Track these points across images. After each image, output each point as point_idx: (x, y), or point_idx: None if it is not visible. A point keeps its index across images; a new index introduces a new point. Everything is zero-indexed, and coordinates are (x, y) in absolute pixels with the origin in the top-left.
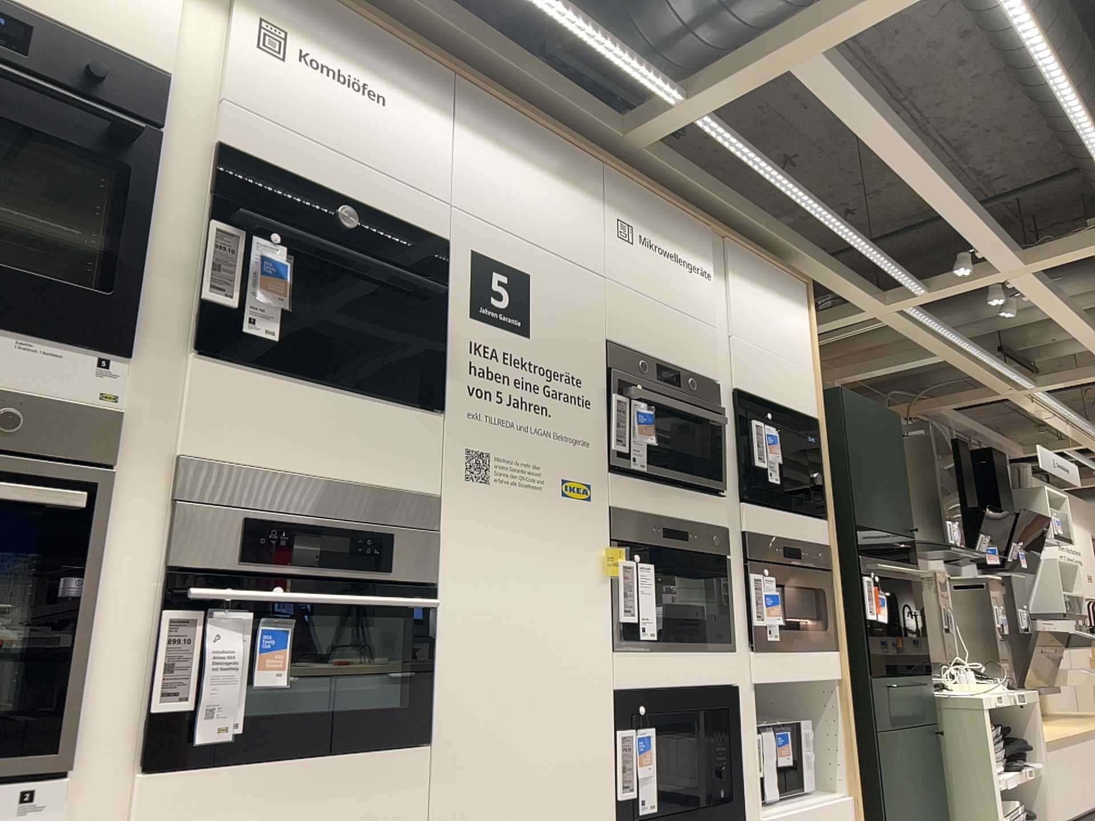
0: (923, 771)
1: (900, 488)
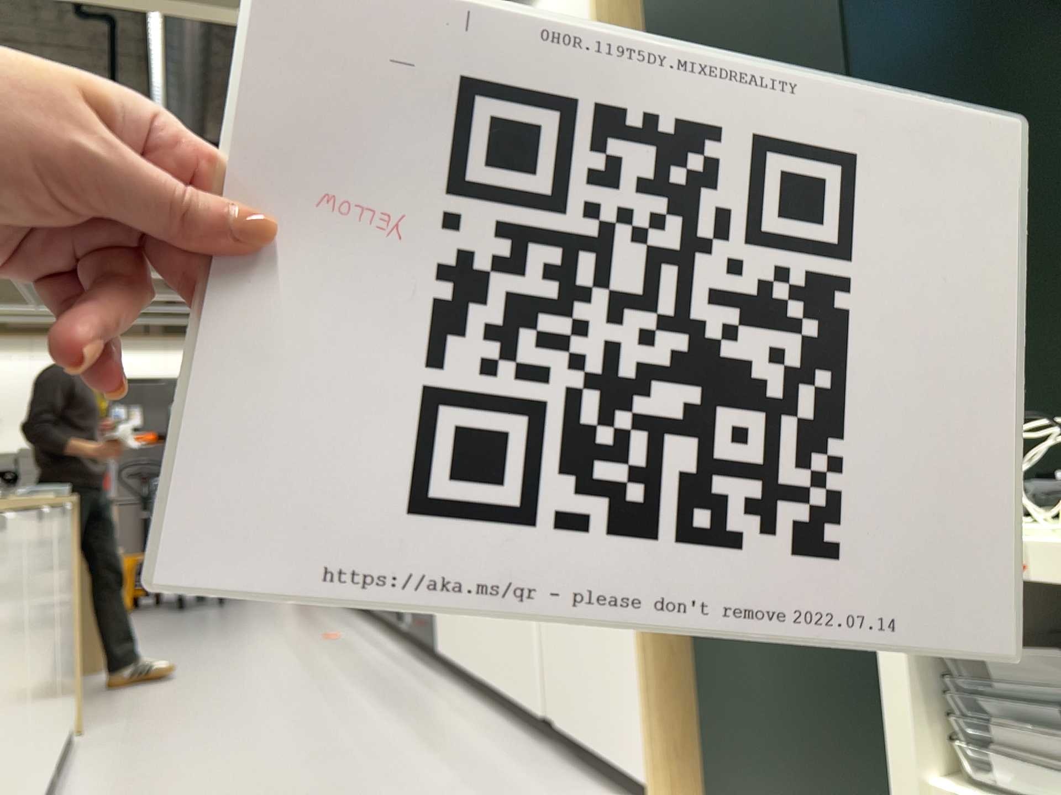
0: (842, 680)
1: (811, 10)
